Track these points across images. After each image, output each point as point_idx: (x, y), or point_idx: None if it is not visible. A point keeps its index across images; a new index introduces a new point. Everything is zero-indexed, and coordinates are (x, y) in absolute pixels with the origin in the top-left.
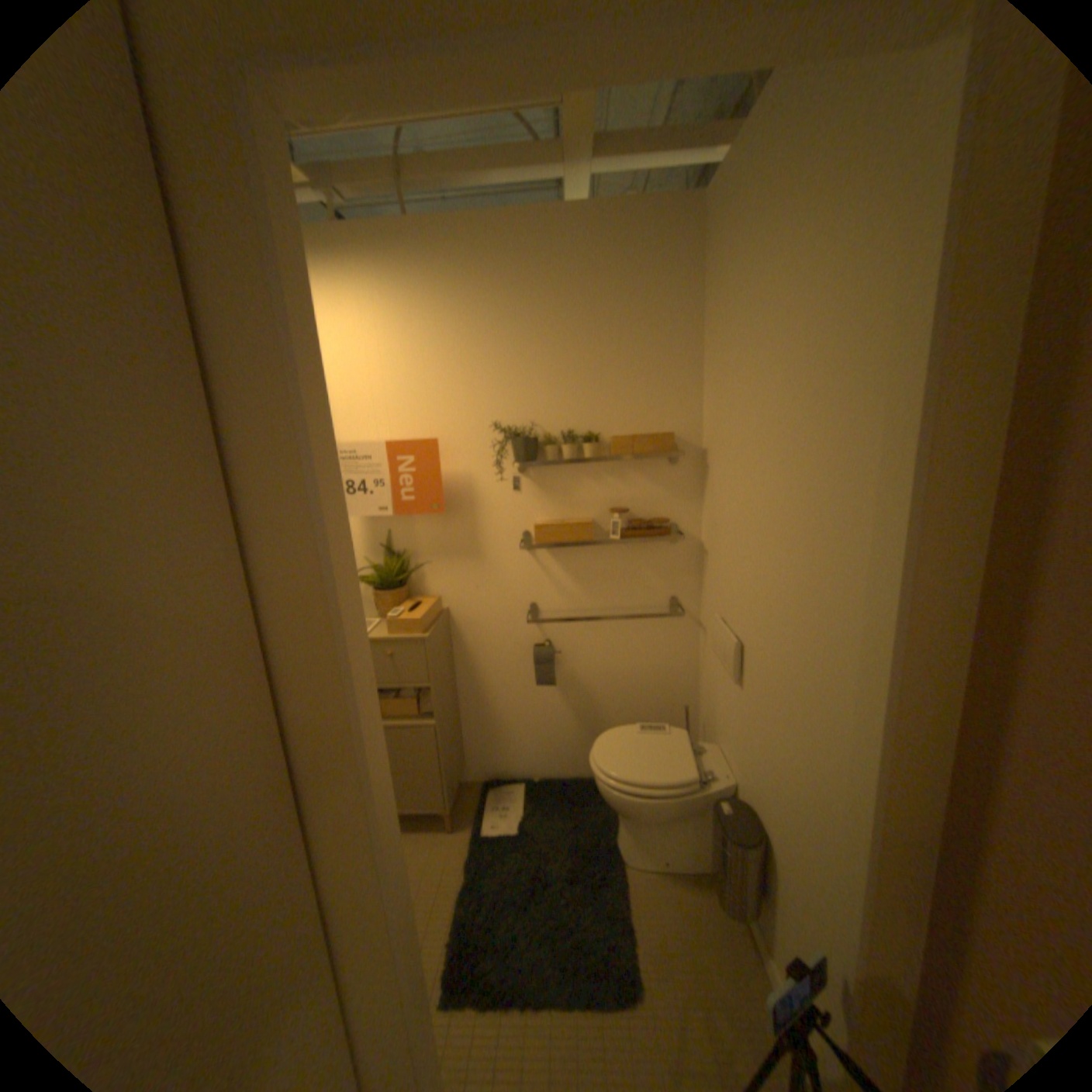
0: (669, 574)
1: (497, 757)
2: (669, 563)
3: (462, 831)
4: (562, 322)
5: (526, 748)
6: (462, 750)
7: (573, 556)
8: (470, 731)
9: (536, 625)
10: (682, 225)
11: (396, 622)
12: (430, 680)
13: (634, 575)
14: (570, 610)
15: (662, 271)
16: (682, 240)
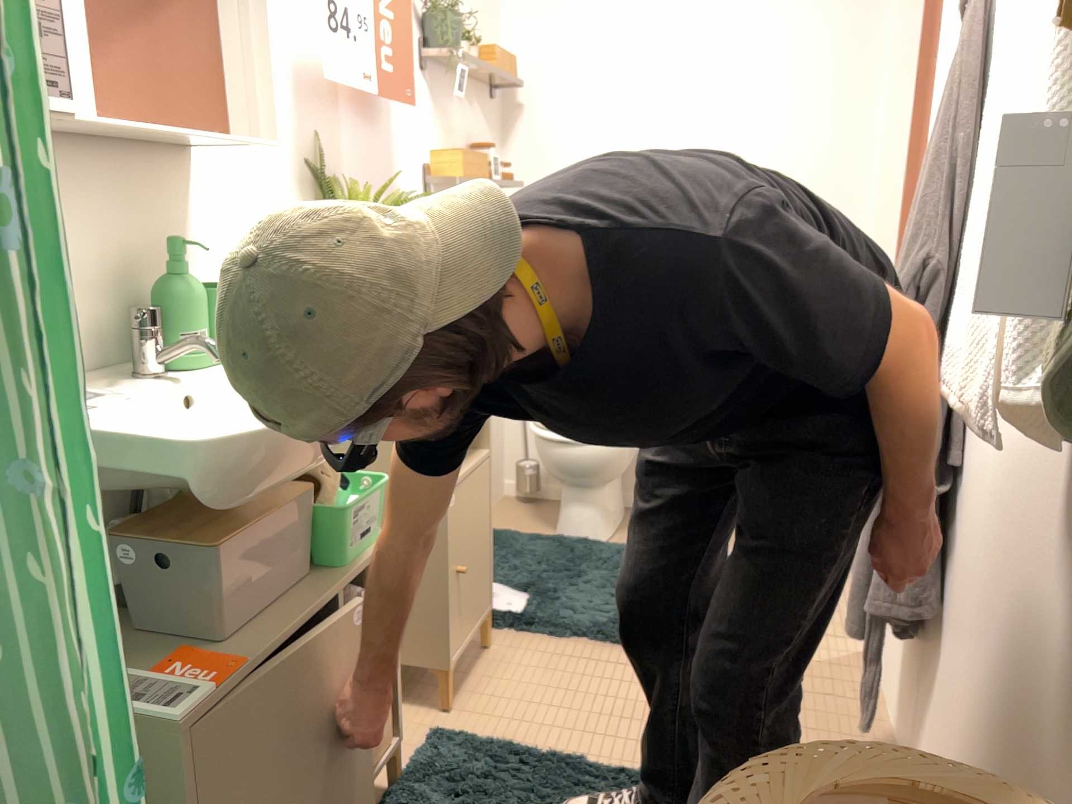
0: None
1: None
2: None
3: (493, 632)
4: None
5: None
6: None
7: None
8: None
9: None
10: None
11: None
12: None
13: None
14: None
15: None
16: None
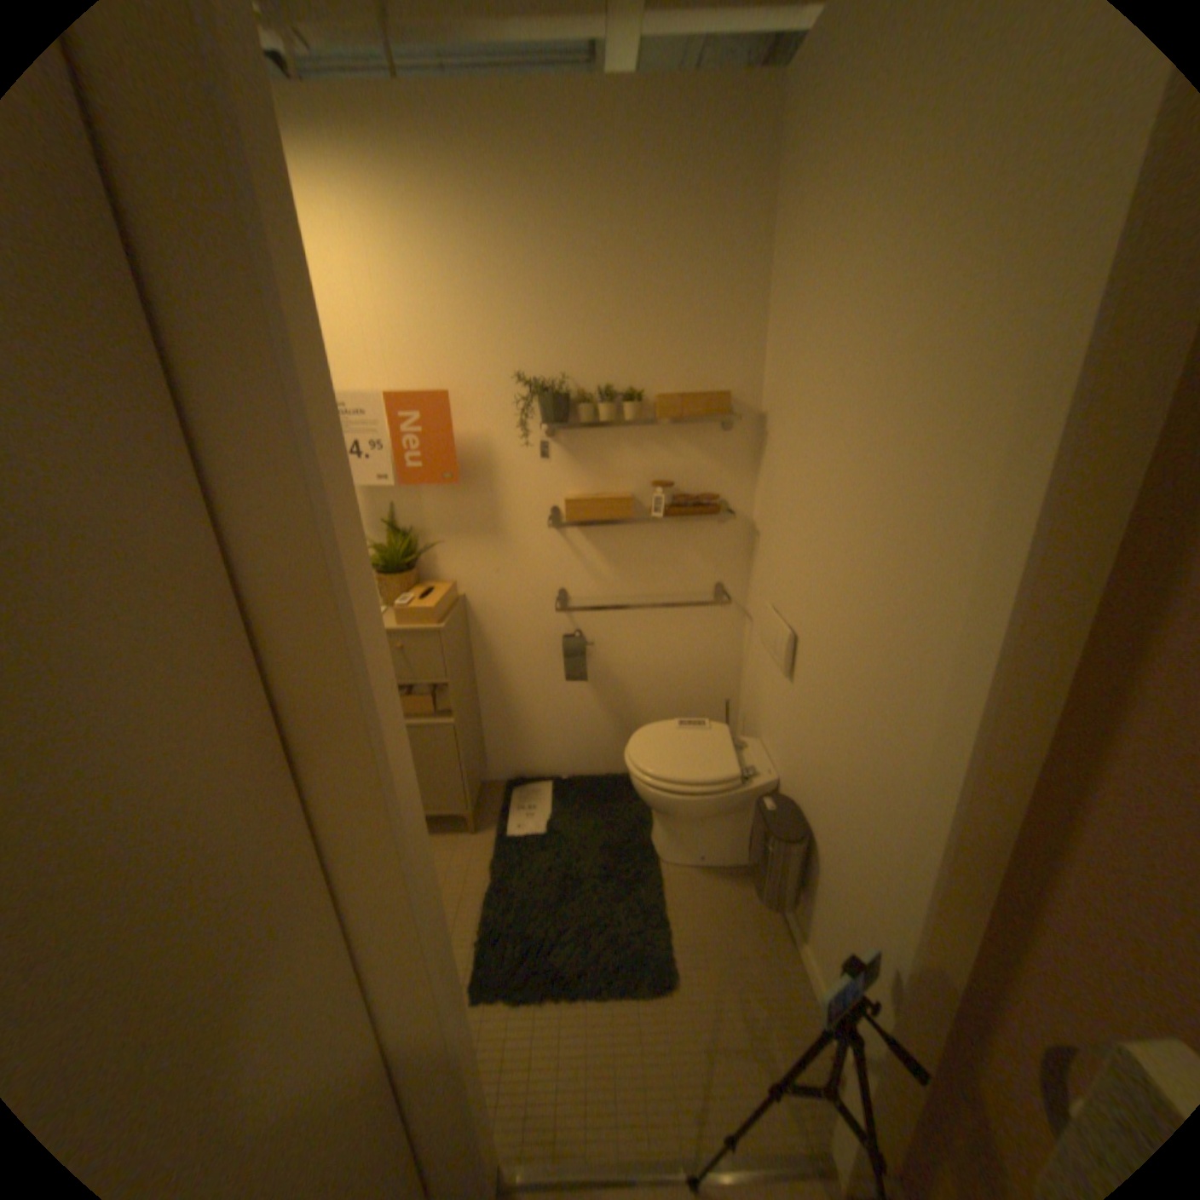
0: (715, 558)
1: (522, 755)
2: (715, 546)
3: (486, 832)
4: (601, 245)
5: (554, 745)
6: (484, 749)
7: (608, 537)
8: (493, 729)
9: (566, 614)
10: (754, 119)
11: (405, 612)
12: (448, 676)
13: (677, 559)
14: (603, 598)
15: (725, 182)
16: (753, 141)
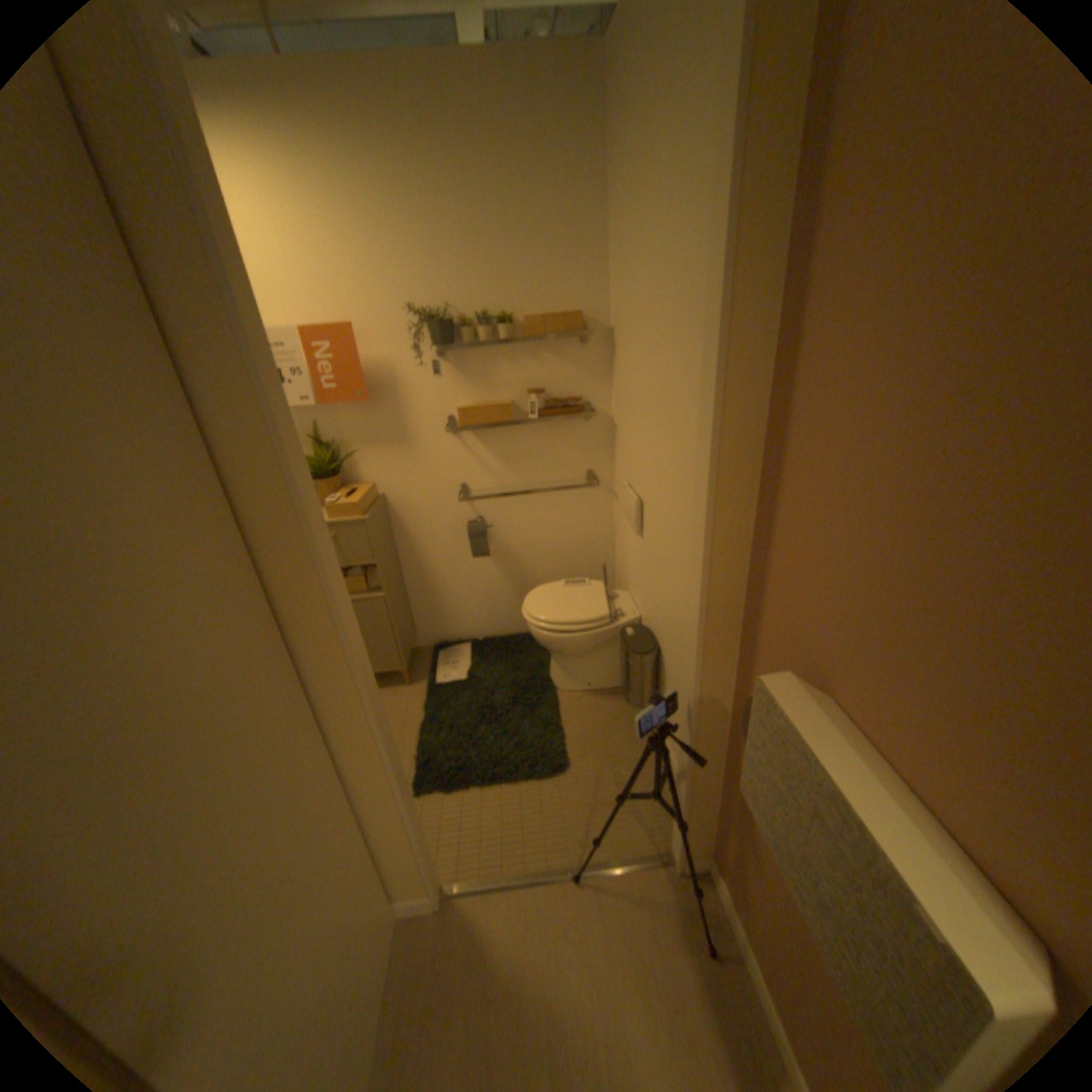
0: (584, 450)
1: (445, 624)
2: (584, 440)
3: (419, 683)
4: (467, 192)
5: (470, 613)
6: (413, 621)
7: (497, 438)
8: (418, 604)
9: (469, 504)
10: (582, 81)
11: (335, 508)
12: (375, 558)
13: (554, 453)
14: (498, 489)
15: (563, 135)
16: (582, 99)
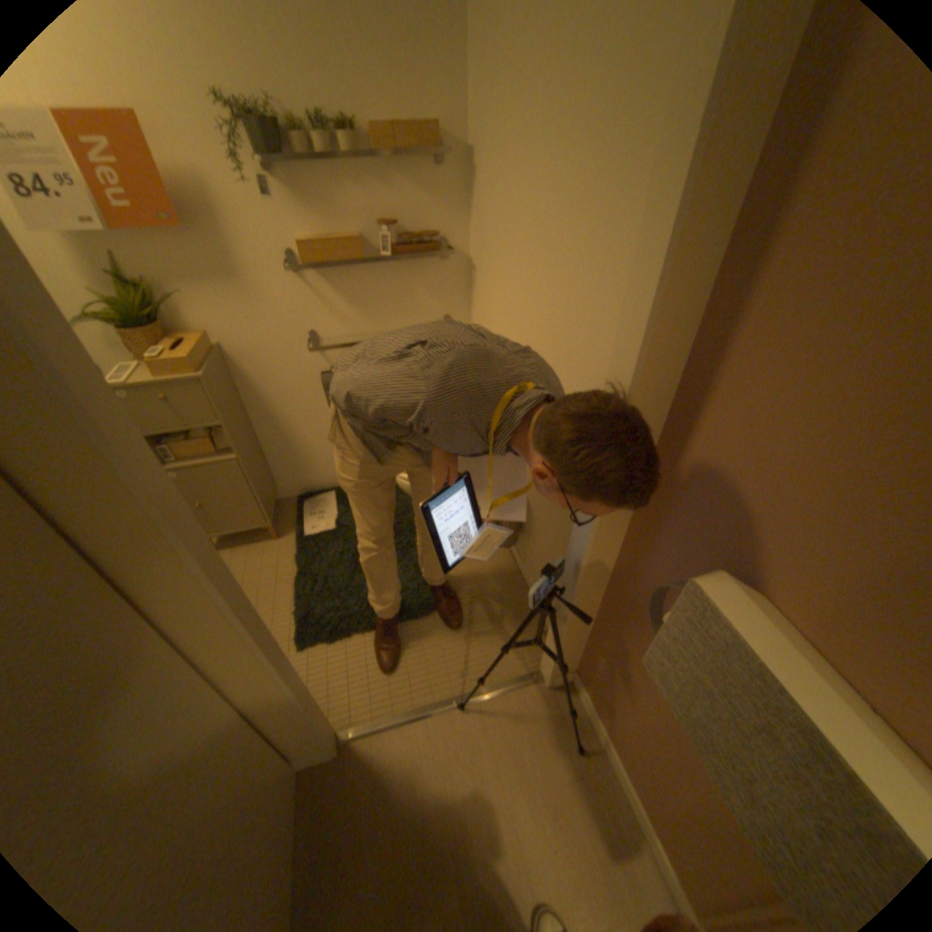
0: (441, 293)
1: (306, 475)
2: (441, 281)
3: (287, 535)
4: None
5: (331, 463)
6: (272, 475)
7: (345, 278)
8: (275, 458)
9: (320, 353)
10: None
11: (158, 363)
12: (219, 418)
13: (409, 296)
14: (351, 336)
15: None
16: None
